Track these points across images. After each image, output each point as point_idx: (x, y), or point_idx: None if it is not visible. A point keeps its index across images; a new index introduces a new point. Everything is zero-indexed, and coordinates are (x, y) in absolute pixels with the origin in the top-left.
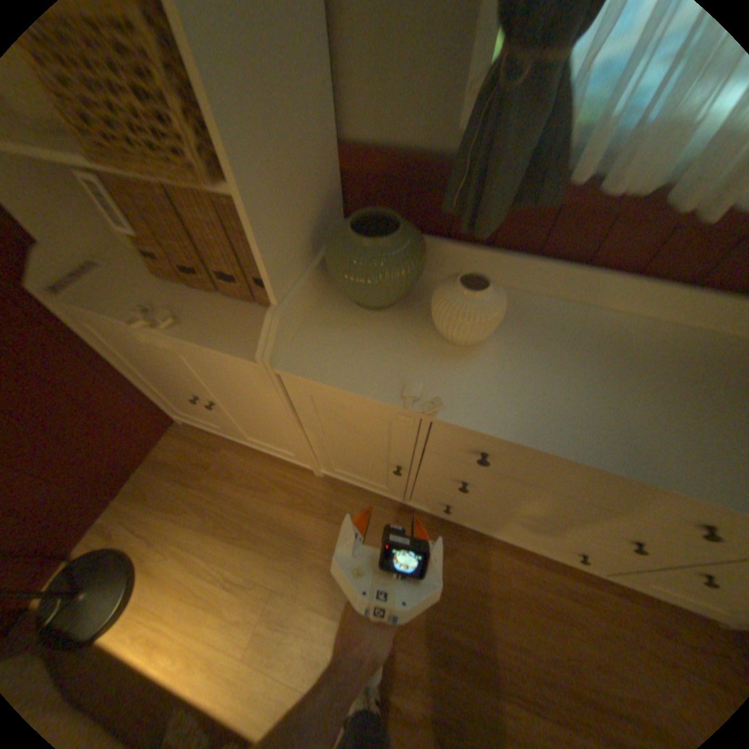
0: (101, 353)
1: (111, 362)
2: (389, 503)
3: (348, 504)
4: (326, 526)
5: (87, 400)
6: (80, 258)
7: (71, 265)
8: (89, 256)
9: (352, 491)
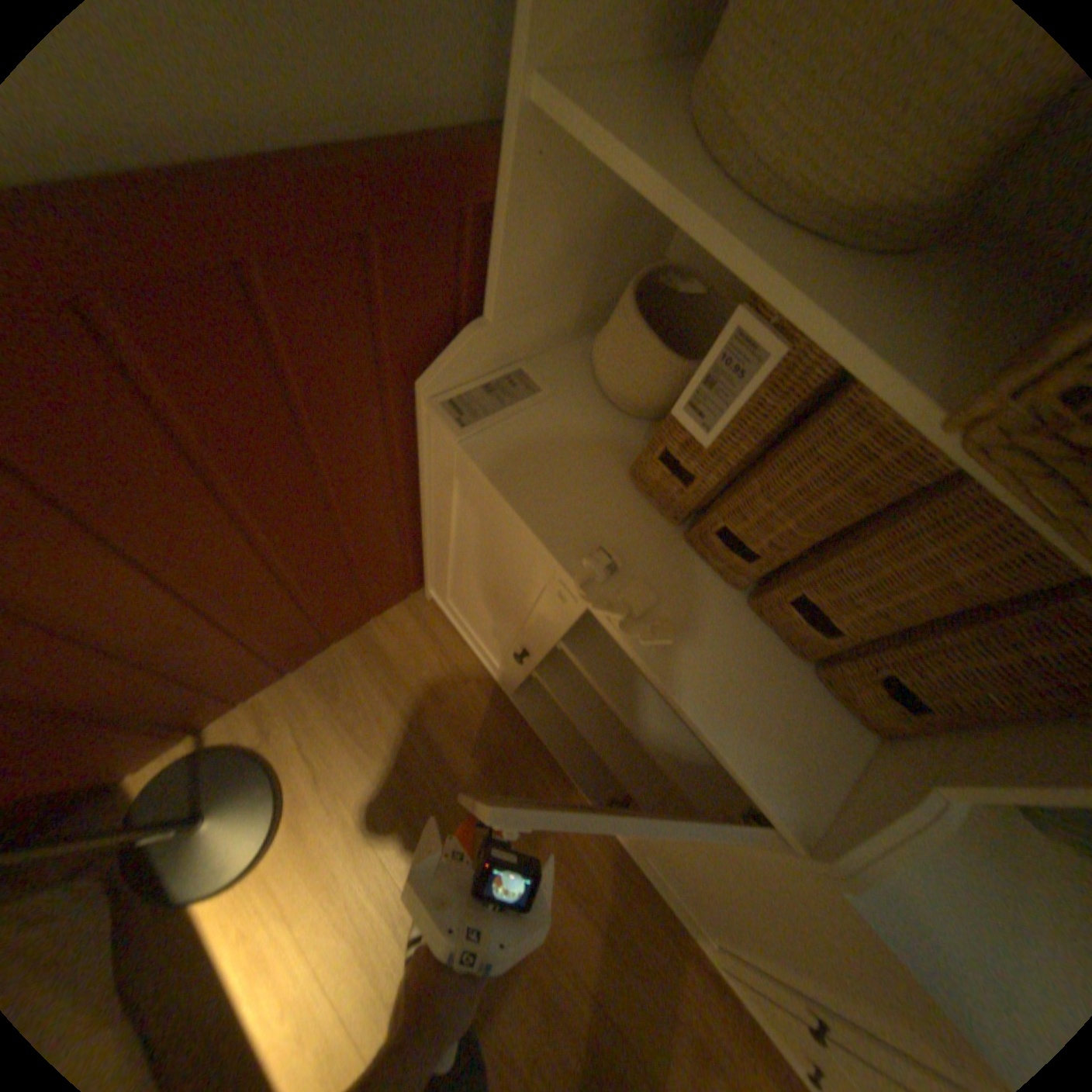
0: (423, 496)
1: (424, 510)
2: (690, 943)
3: (627, 904)
4: (581, 925)
5: (359, 554)
6: (516, 360)
7: (499, 368)
8: (529, 361)
9: (641, 884)
